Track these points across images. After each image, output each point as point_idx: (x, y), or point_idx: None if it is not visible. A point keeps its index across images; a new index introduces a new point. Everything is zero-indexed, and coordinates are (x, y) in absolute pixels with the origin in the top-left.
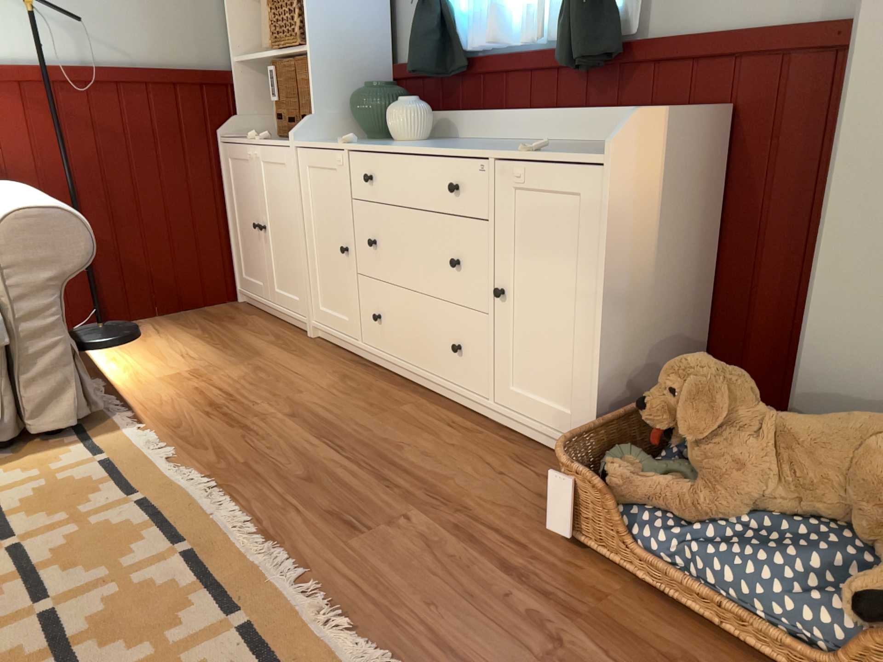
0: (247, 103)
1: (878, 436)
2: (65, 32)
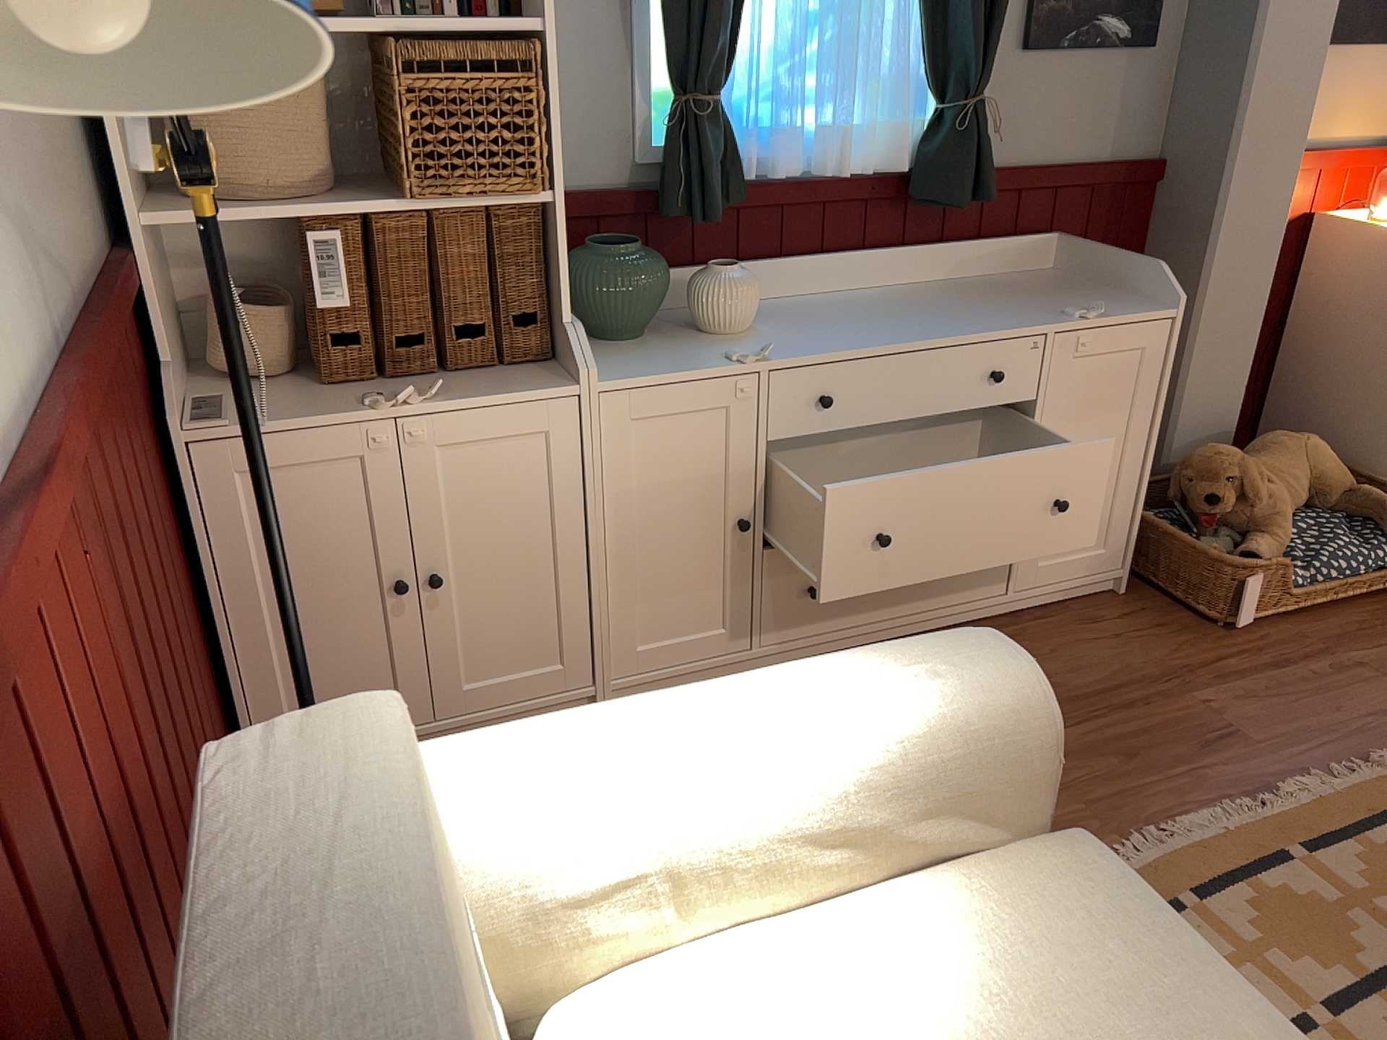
0: (166, 324)
1: (1306, 447)
2: (49, 247)
